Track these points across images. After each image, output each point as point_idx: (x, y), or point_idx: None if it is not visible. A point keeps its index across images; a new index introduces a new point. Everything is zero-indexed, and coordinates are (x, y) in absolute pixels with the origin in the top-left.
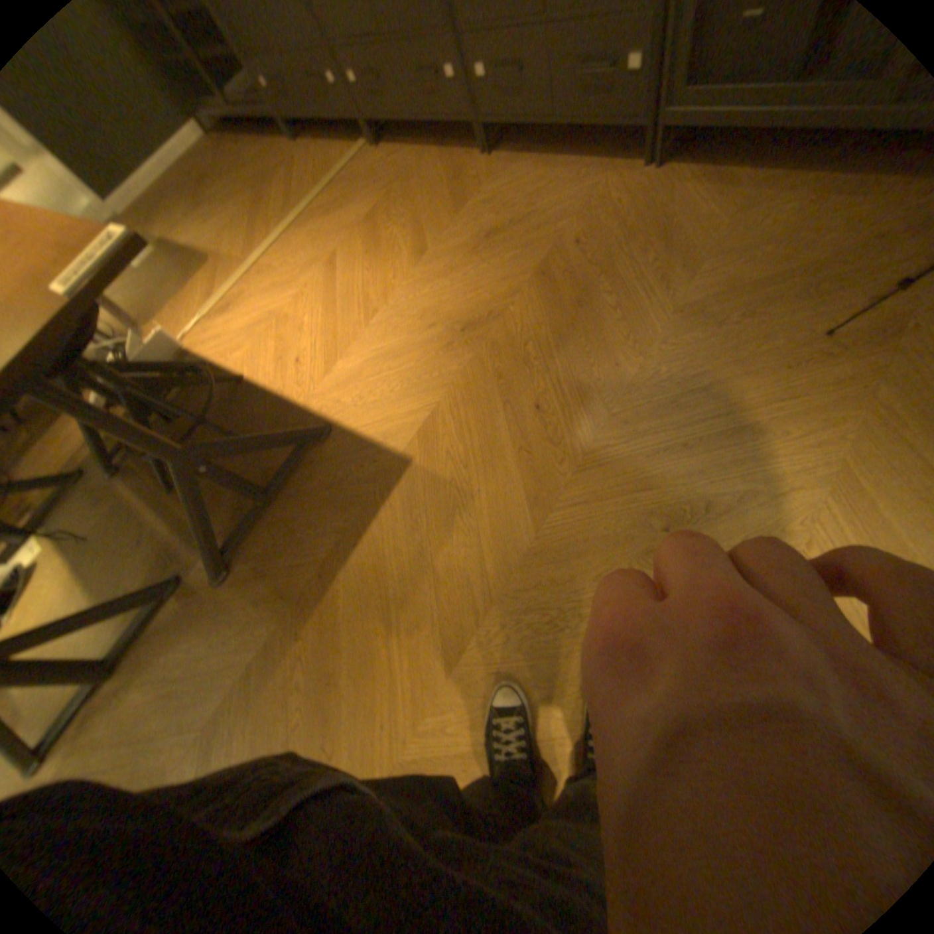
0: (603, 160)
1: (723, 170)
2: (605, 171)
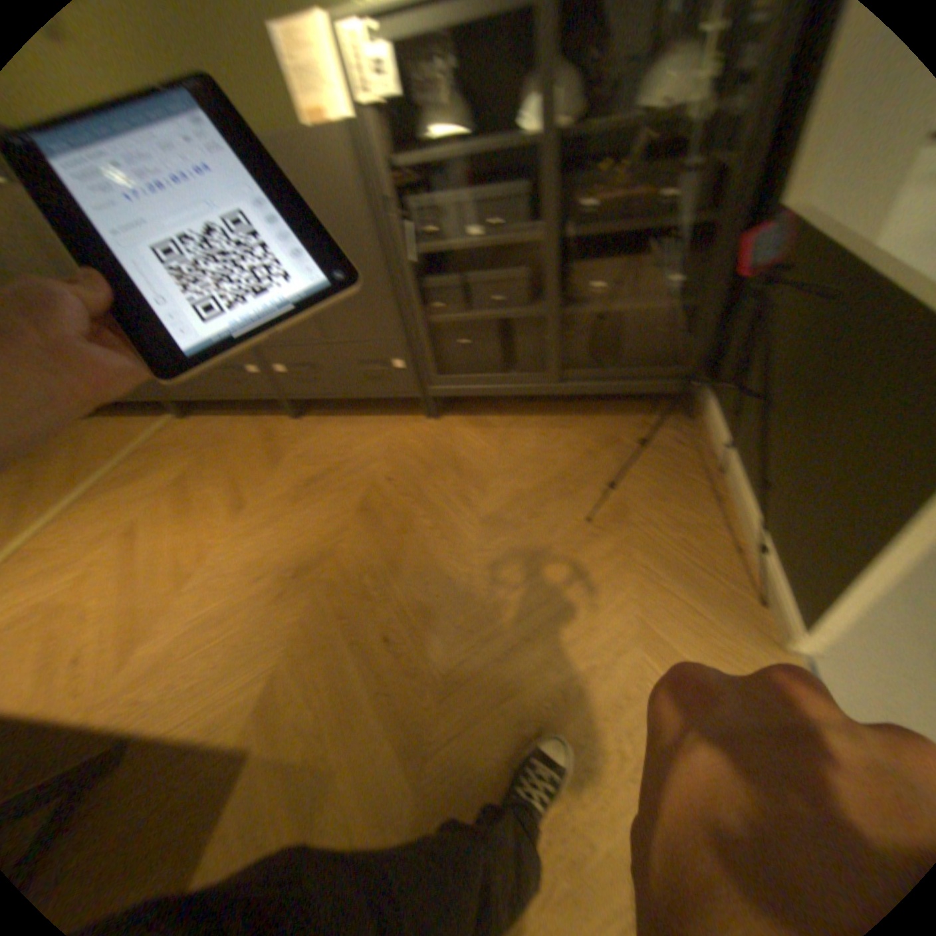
0: (397, 417)
1: (482, 418)
2: (400, 425)
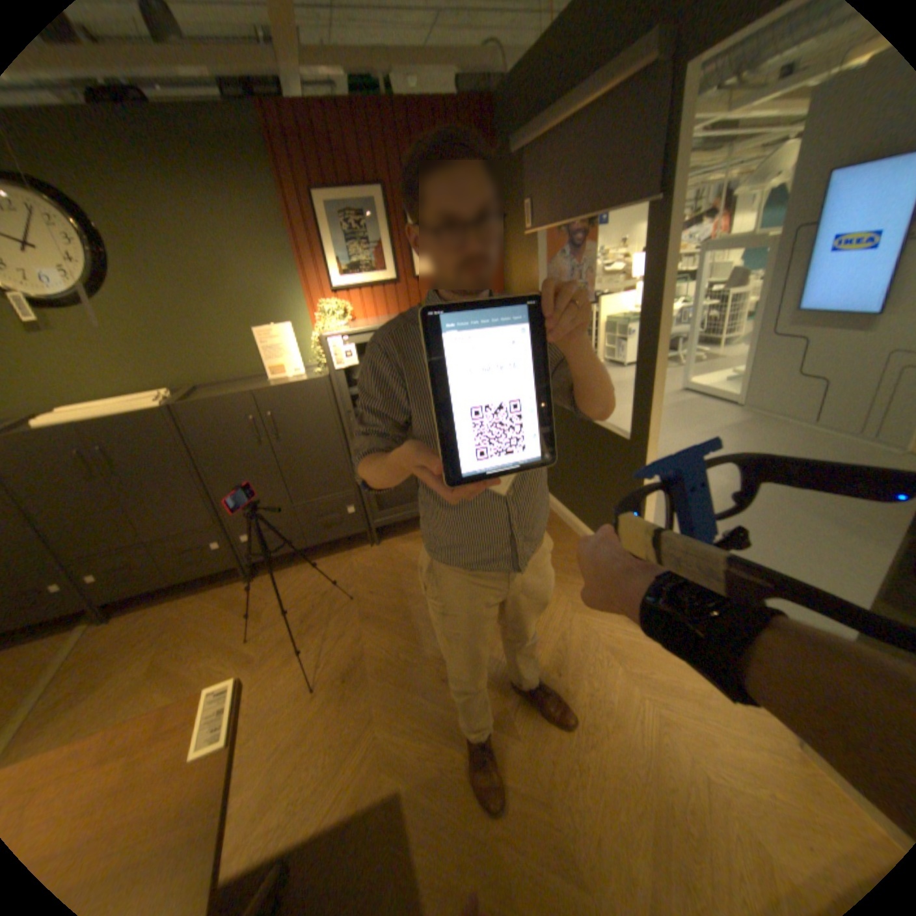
0: (342, 553)
1: (409, 535)
2: (349, 557)
